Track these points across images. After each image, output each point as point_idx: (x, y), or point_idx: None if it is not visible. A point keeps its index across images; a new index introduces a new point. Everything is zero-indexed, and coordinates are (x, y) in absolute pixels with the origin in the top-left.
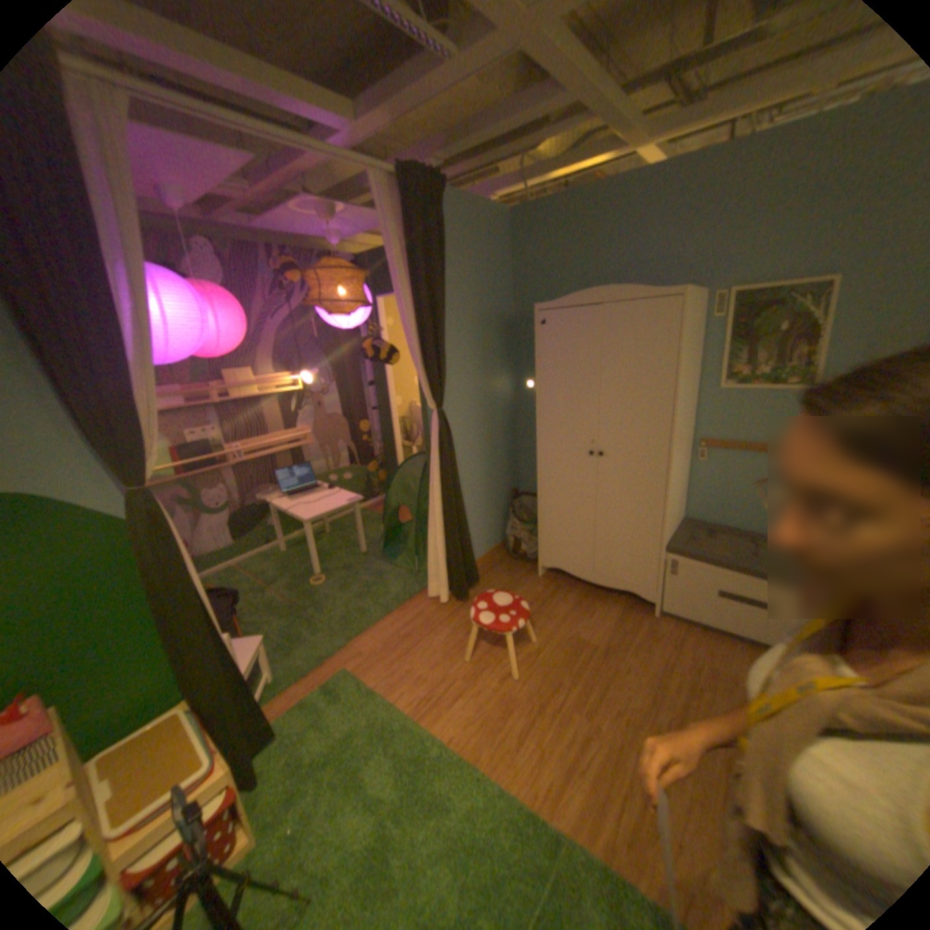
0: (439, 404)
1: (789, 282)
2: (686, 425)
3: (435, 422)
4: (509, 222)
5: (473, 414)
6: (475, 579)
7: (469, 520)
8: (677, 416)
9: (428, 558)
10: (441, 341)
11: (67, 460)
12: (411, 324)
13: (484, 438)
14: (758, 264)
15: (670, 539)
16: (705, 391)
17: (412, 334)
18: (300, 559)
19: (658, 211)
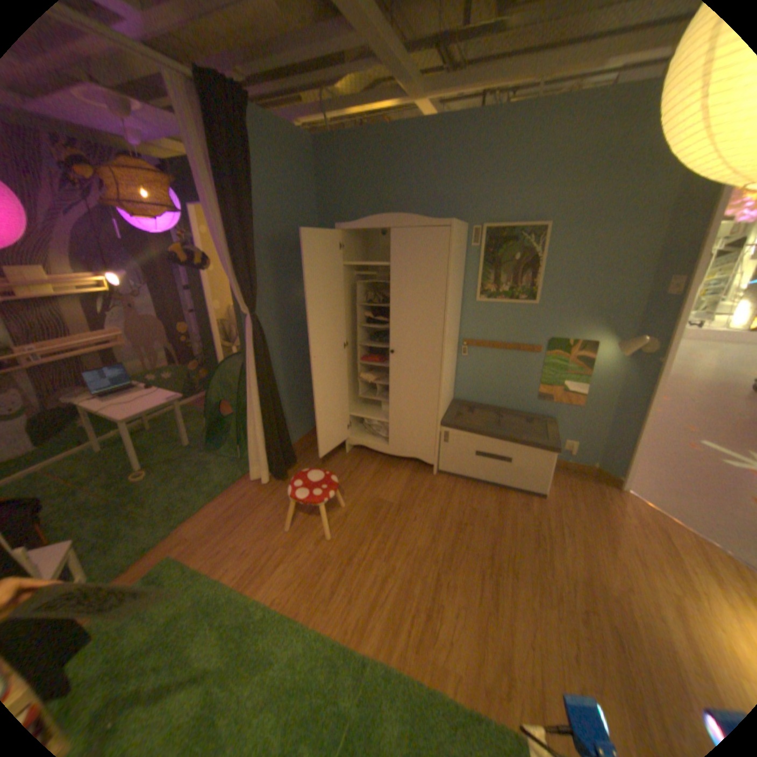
0: (252, 309)
1: (520, 224)
2: (453, 329)
3: (249, 326)
4: (312, 148)
5: (286, 318)
6: (292, 460)
7: (285, 410)
8: (447, 322)
9: (249, 447)
10: (251, 251)
11: None
12: (220, 232)
13: (296, 340)
14: (501, 208)
15: (443, 416)
16: (466, 303)
17: (222, 242)
18: (118, 458)
19: (432, 156)
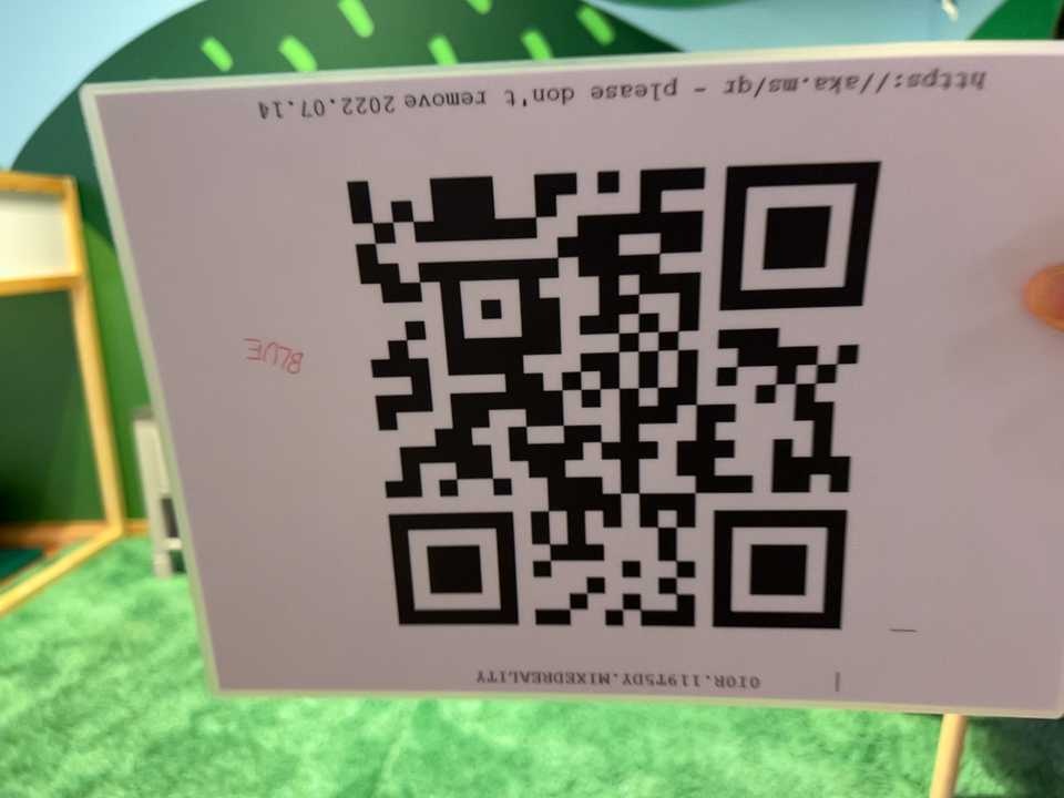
0: None
1: None
2: None
3: None
4: None
5: None
6: None
7: None
8: None
9: None
10: None
11: None
12: None
13: None
14: None
15: None
16: None
17: None
18: None
19: None
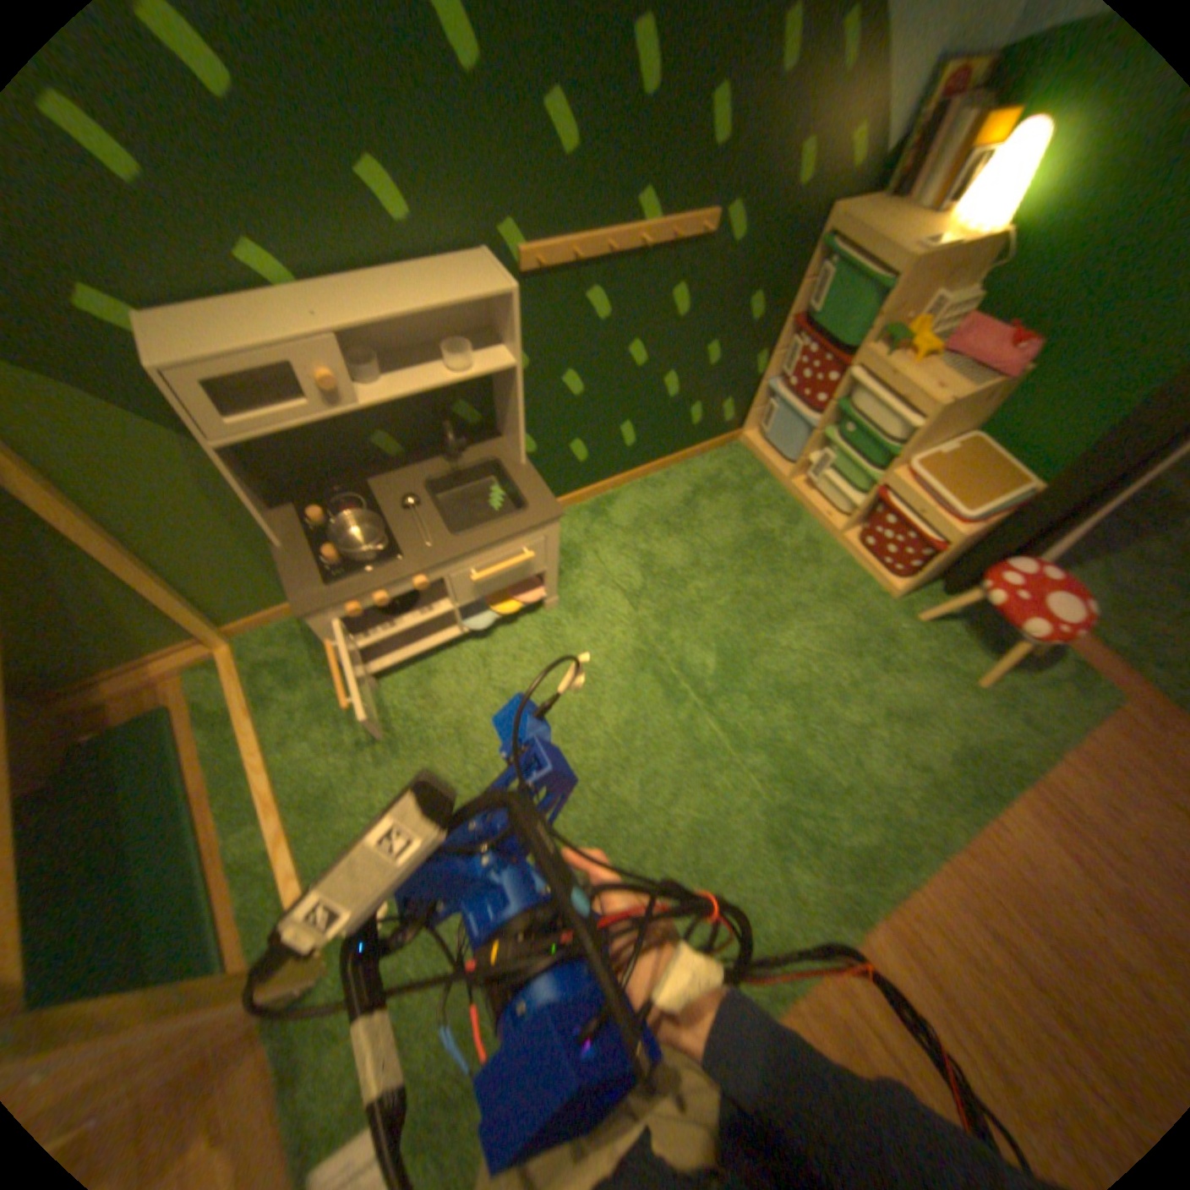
0: None
1: None
2: None
3: None
4: None
5: None
6: None
7: None
8: None
9: None
10: None
11: None
12: None
13: None
14: None
15: None
16: None
17: None
18: None
19: None
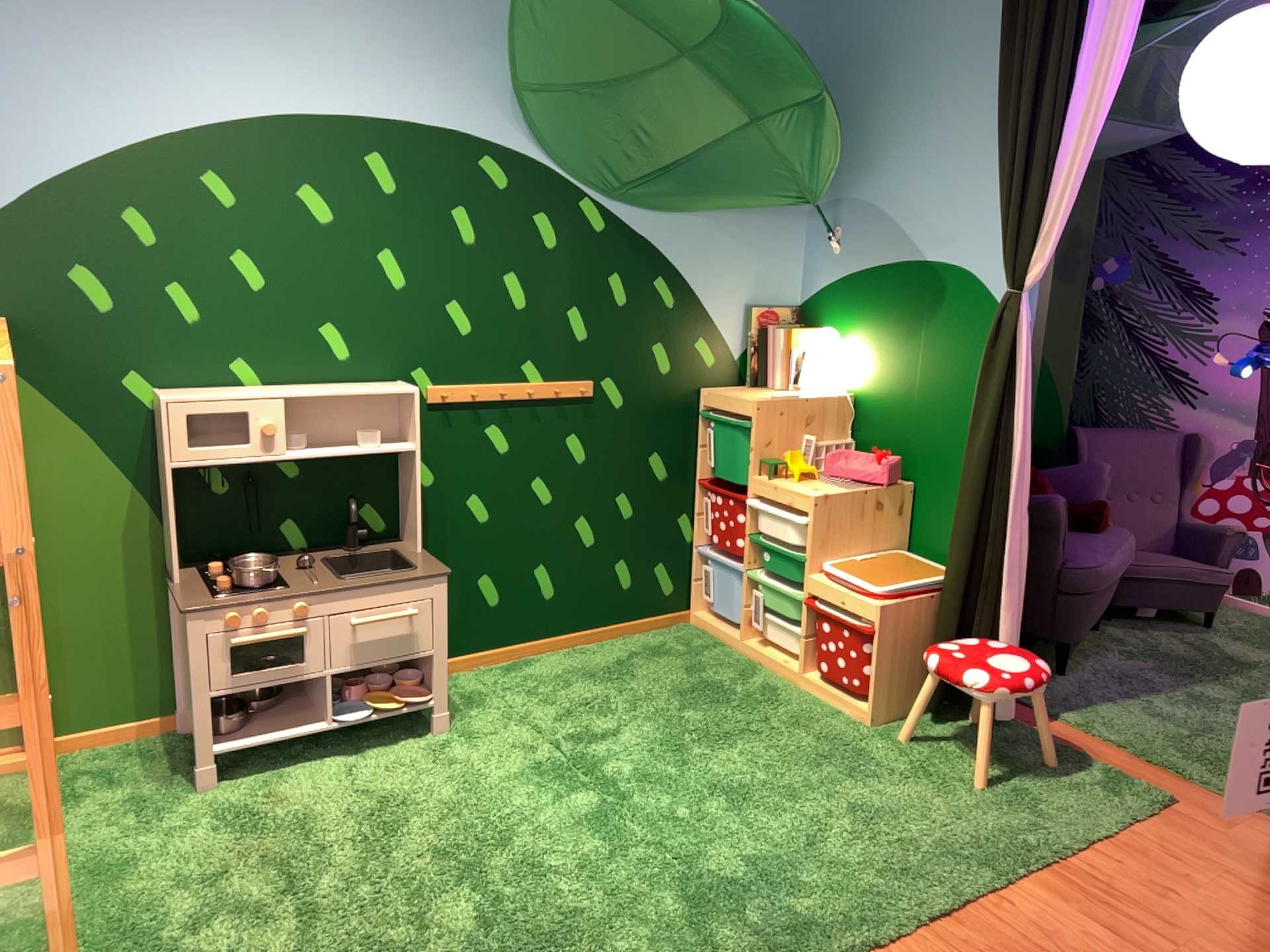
0: None
1: None
2: None
3: None
4: None
5: None
6: None
7: None
8: None
9: None
10: None
11: (997, 257)
12: None
13: None
14: None
15: None
16: None
17: None
18: None
19: None
